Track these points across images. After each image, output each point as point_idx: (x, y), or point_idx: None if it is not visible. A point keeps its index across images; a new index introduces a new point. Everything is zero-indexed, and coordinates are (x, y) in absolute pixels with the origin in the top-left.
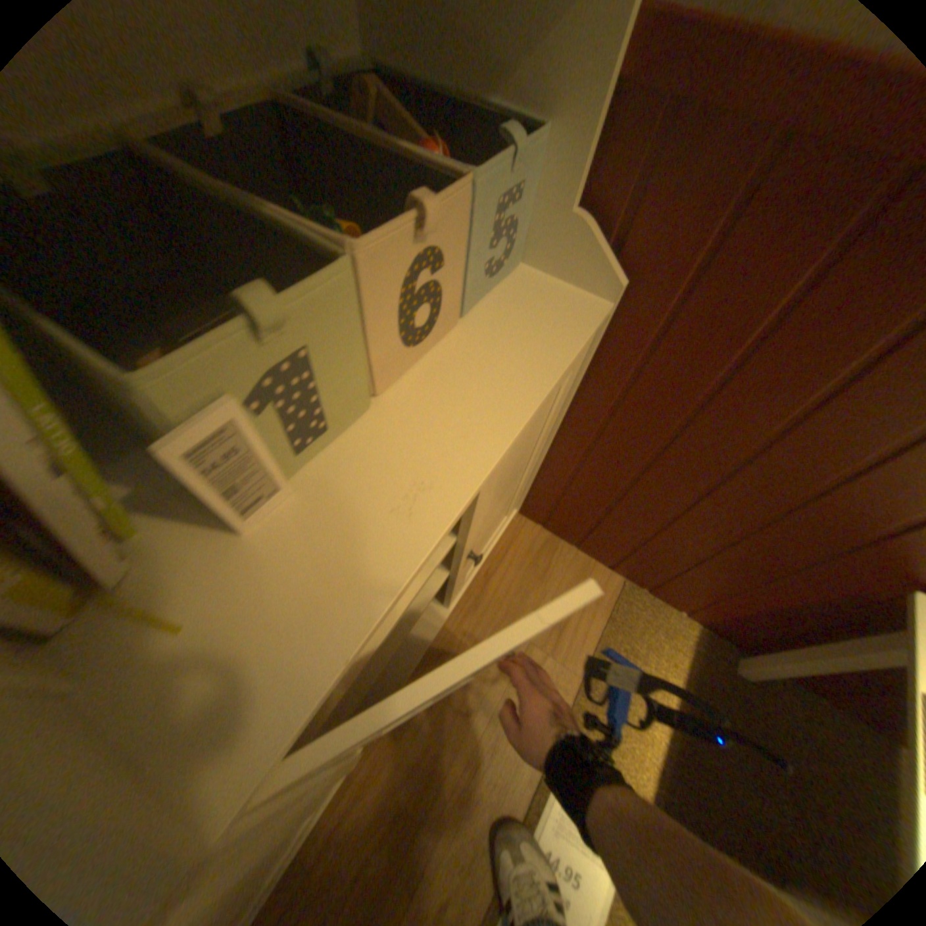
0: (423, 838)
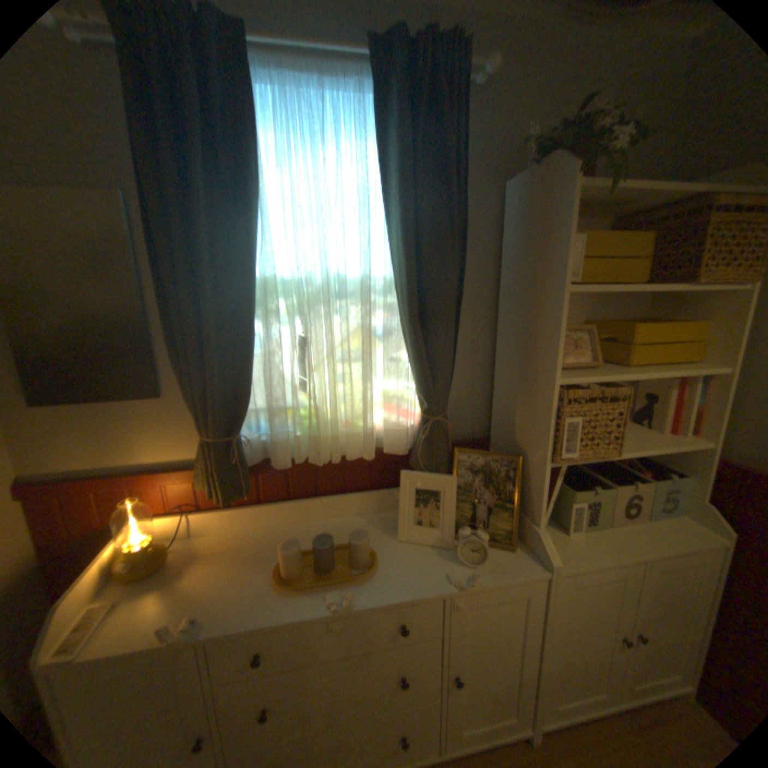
0: None
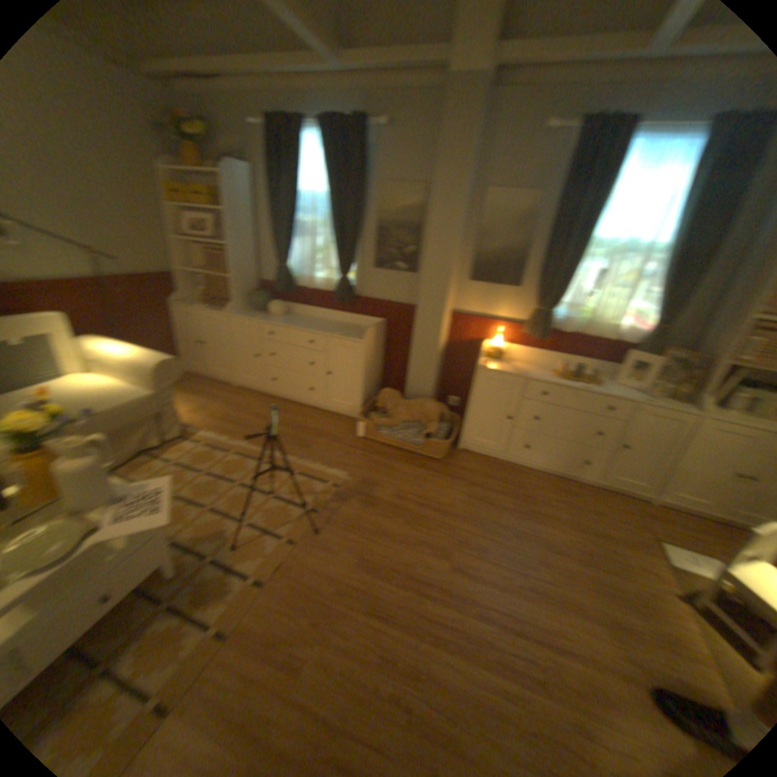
0: (658, 524)
